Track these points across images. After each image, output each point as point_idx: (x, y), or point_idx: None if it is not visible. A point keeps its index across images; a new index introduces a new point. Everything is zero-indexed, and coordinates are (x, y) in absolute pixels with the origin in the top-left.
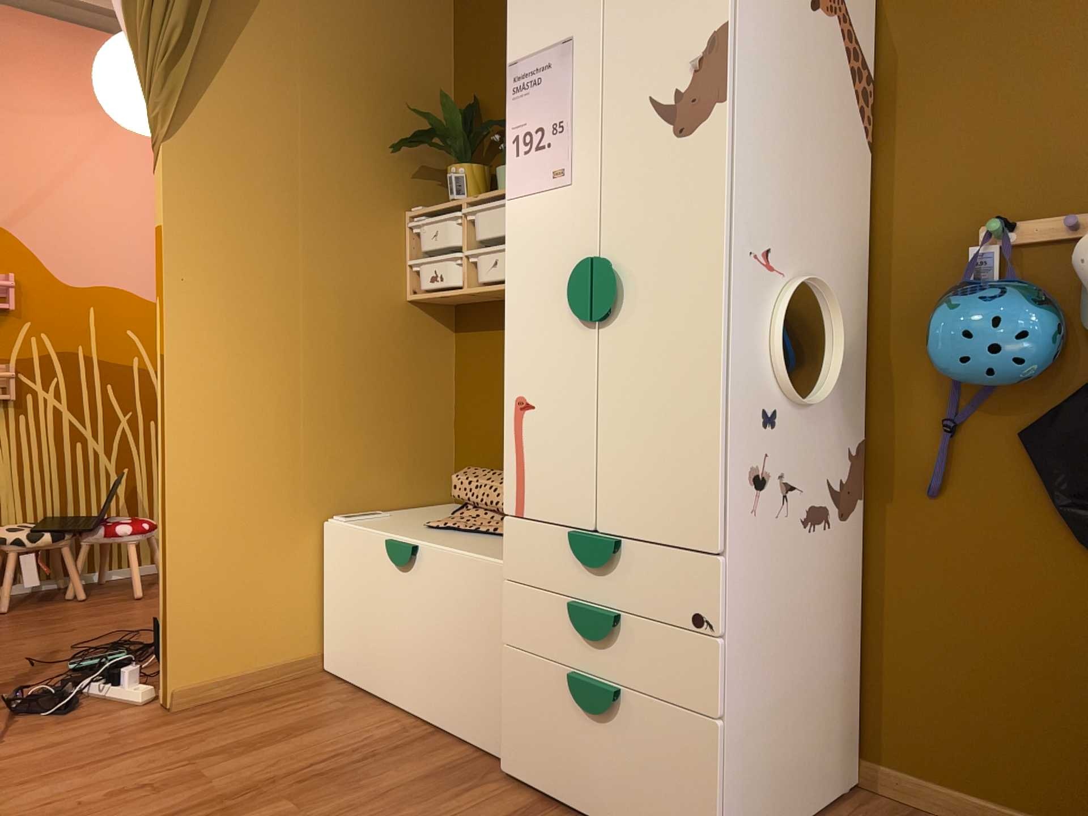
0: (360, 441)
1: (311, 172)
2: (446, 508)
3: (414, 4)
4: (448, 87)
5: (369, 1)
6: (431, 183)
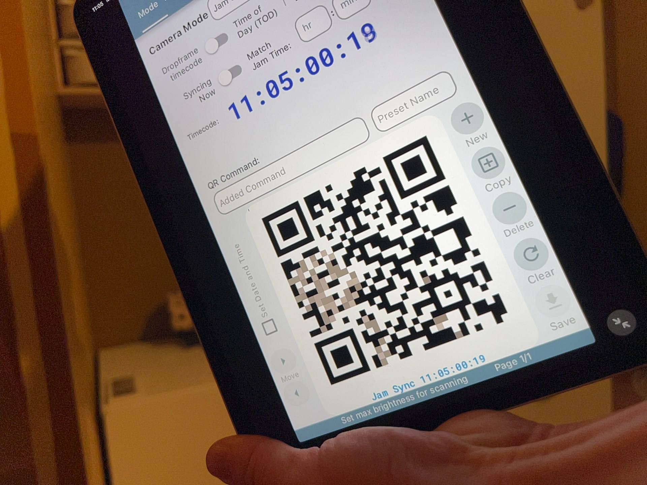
0: None
1: None
2: (125, 353)
3: None
4: None
5: None
6: None
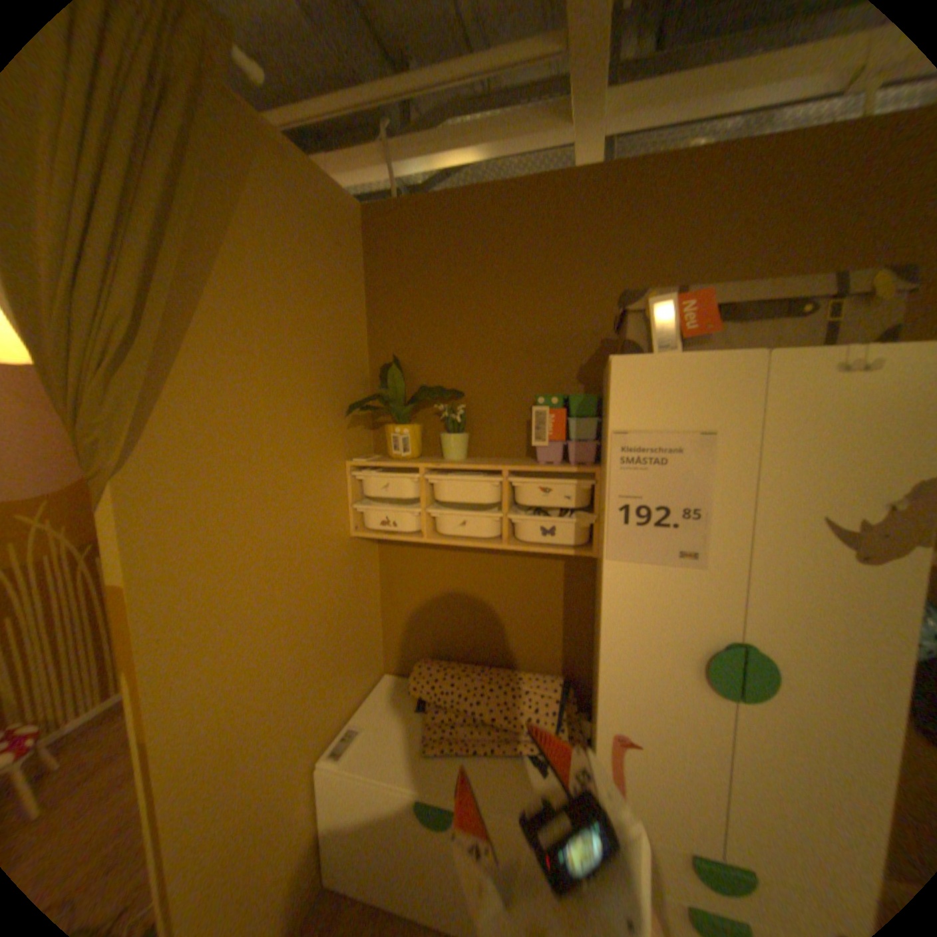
0: (330, 676)
1: (276, 452)
2: (391, 688)
3: (339, 264)
4: (364, 341)
5: (308, 262)
6: (359, 427)
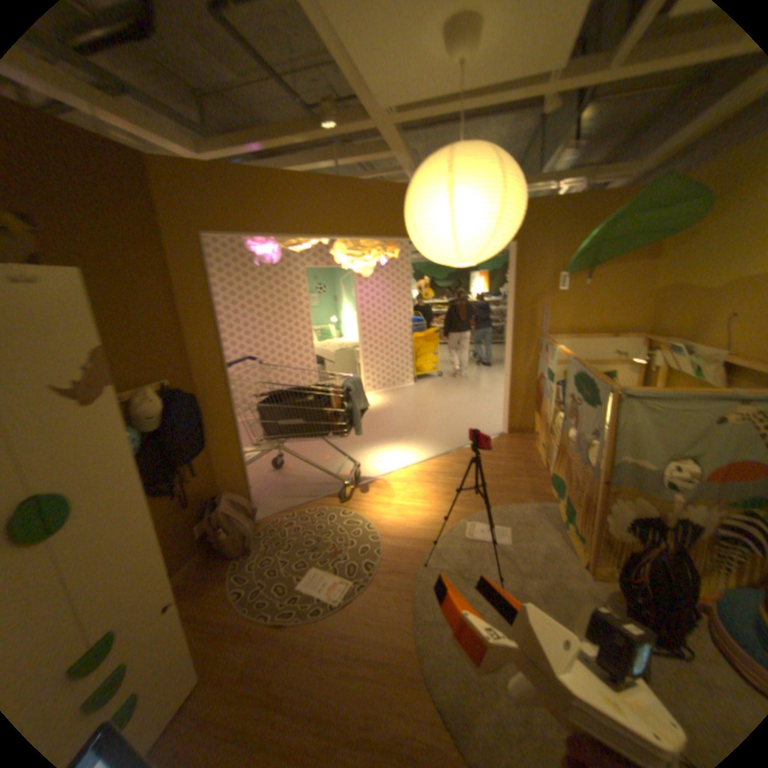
0: None
1: None
2: None
3: None
4: None
5: None
6: None
